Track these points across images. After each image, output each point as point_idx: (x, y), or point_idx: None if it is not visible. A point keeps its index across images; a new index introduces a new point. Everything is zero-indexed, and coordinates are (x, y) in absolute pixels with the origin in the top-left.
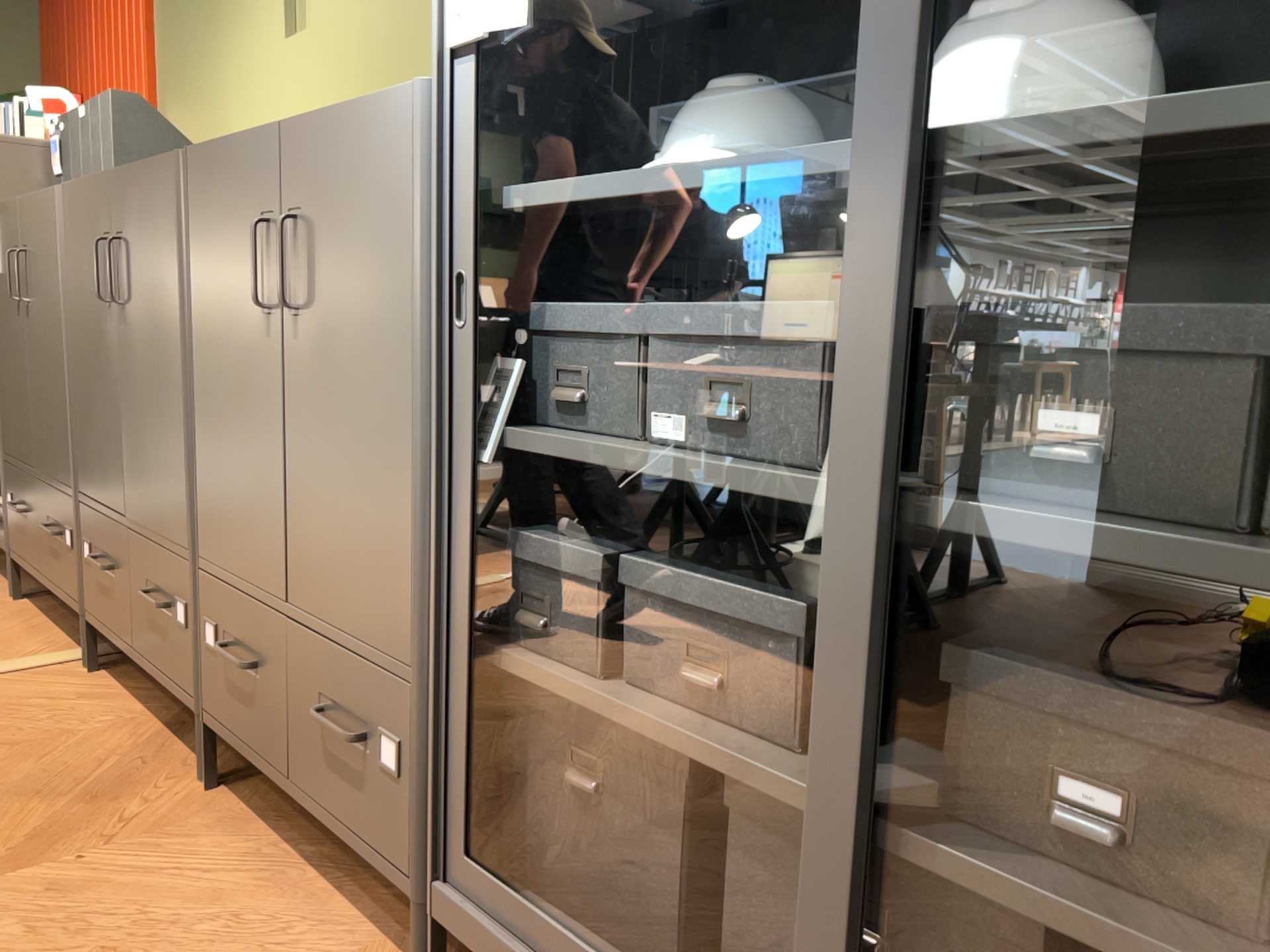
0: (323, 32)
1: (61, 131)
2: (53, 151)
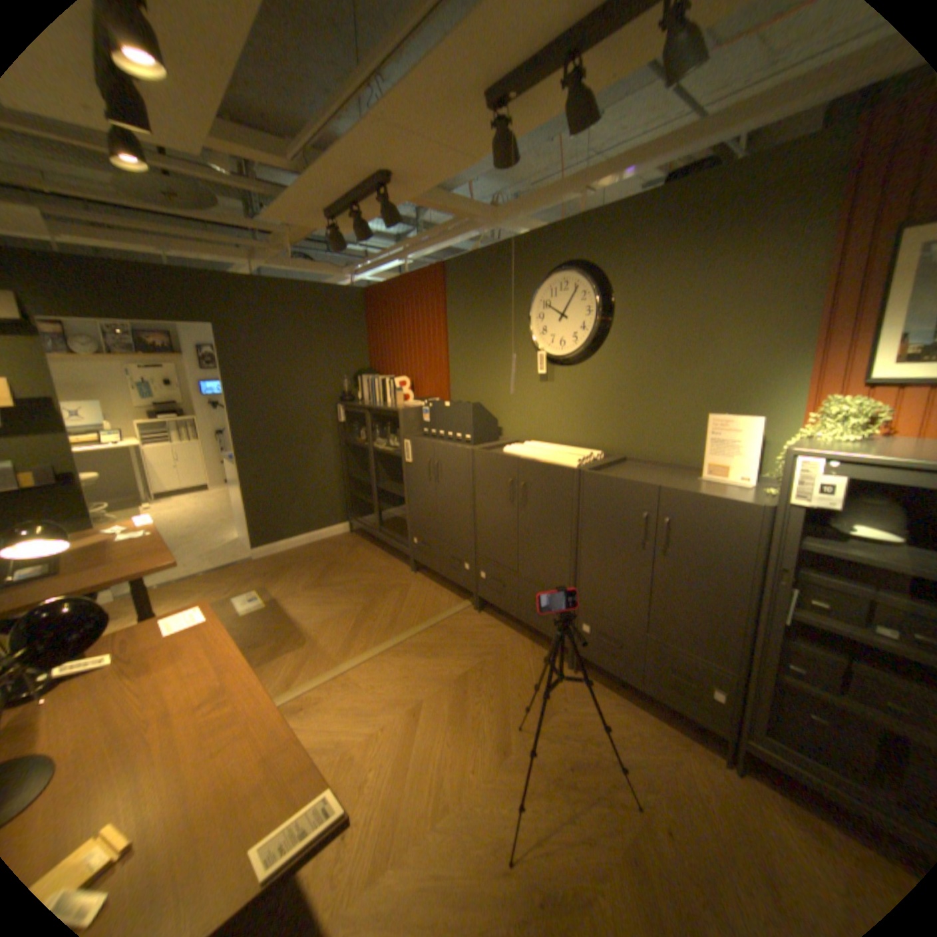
0: (565, 385)
1: (429, 406)
2: (422, 412)
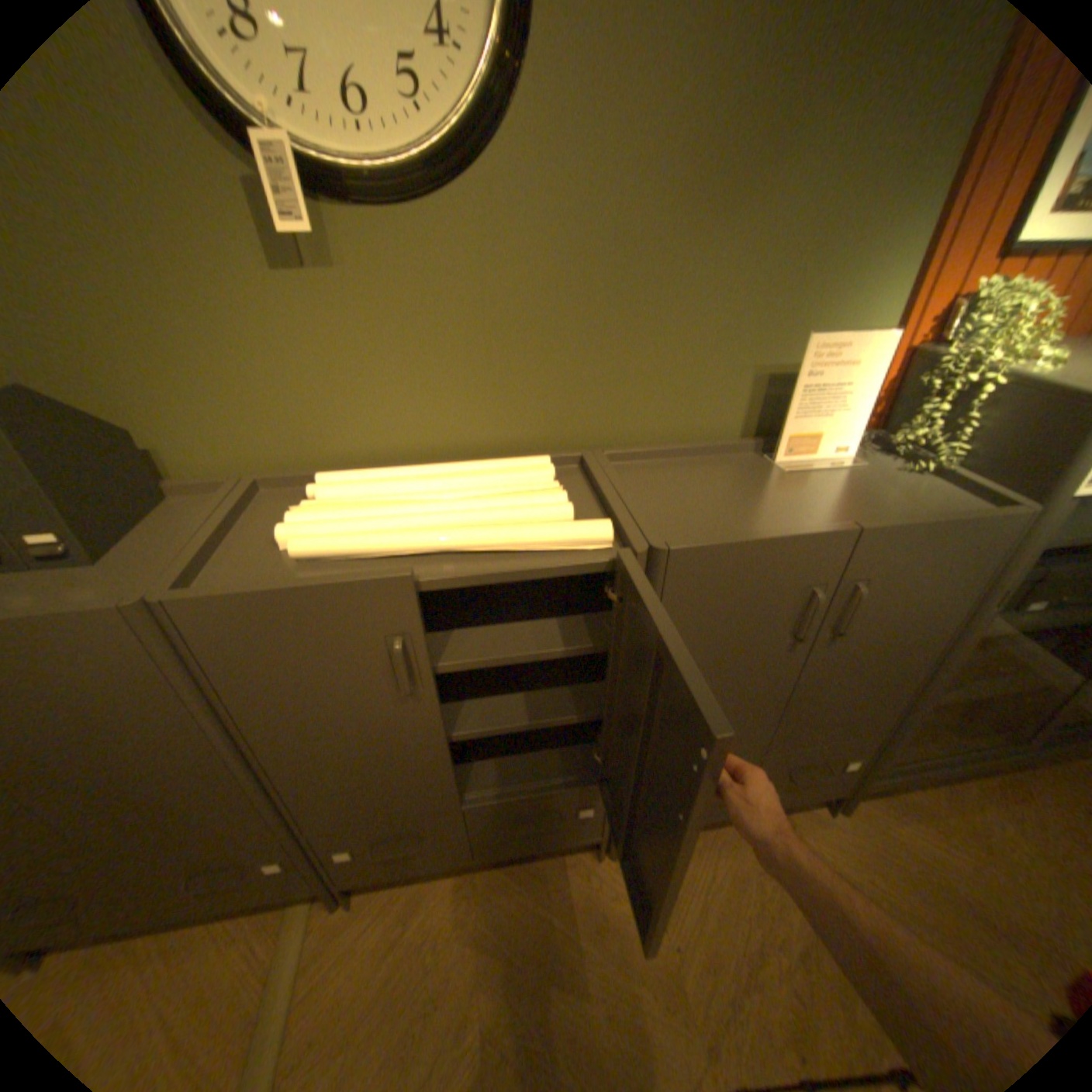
0: (382, 275)
1: None
2: None
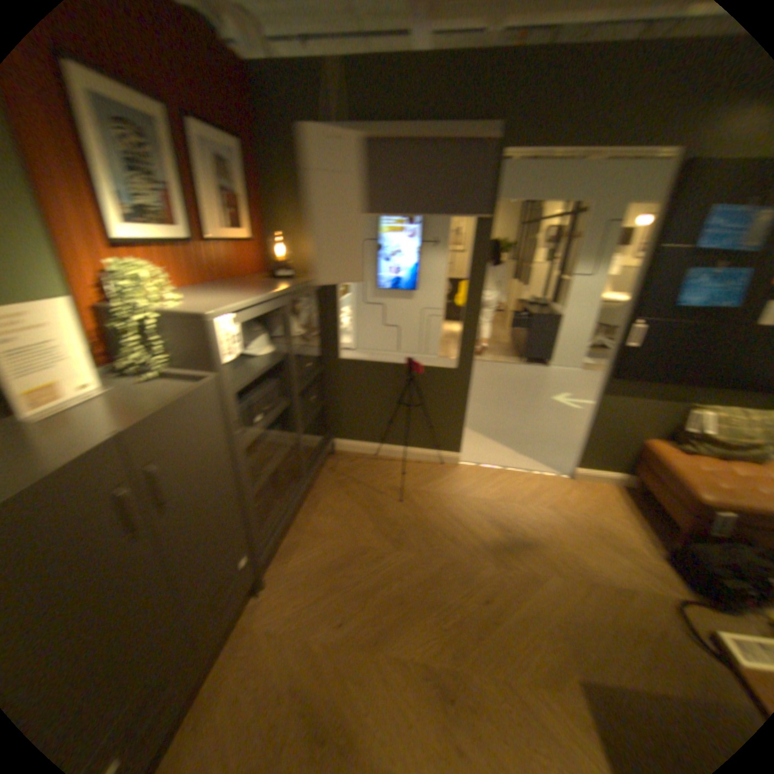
0: None
1: None
2: None
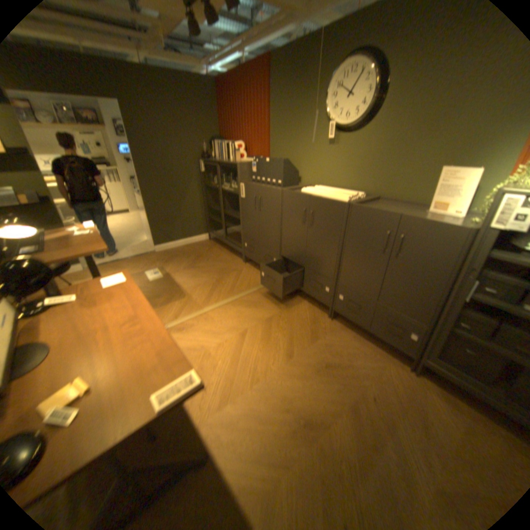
0: (345, 146)
1: (255, 160)
2: (251, 164)
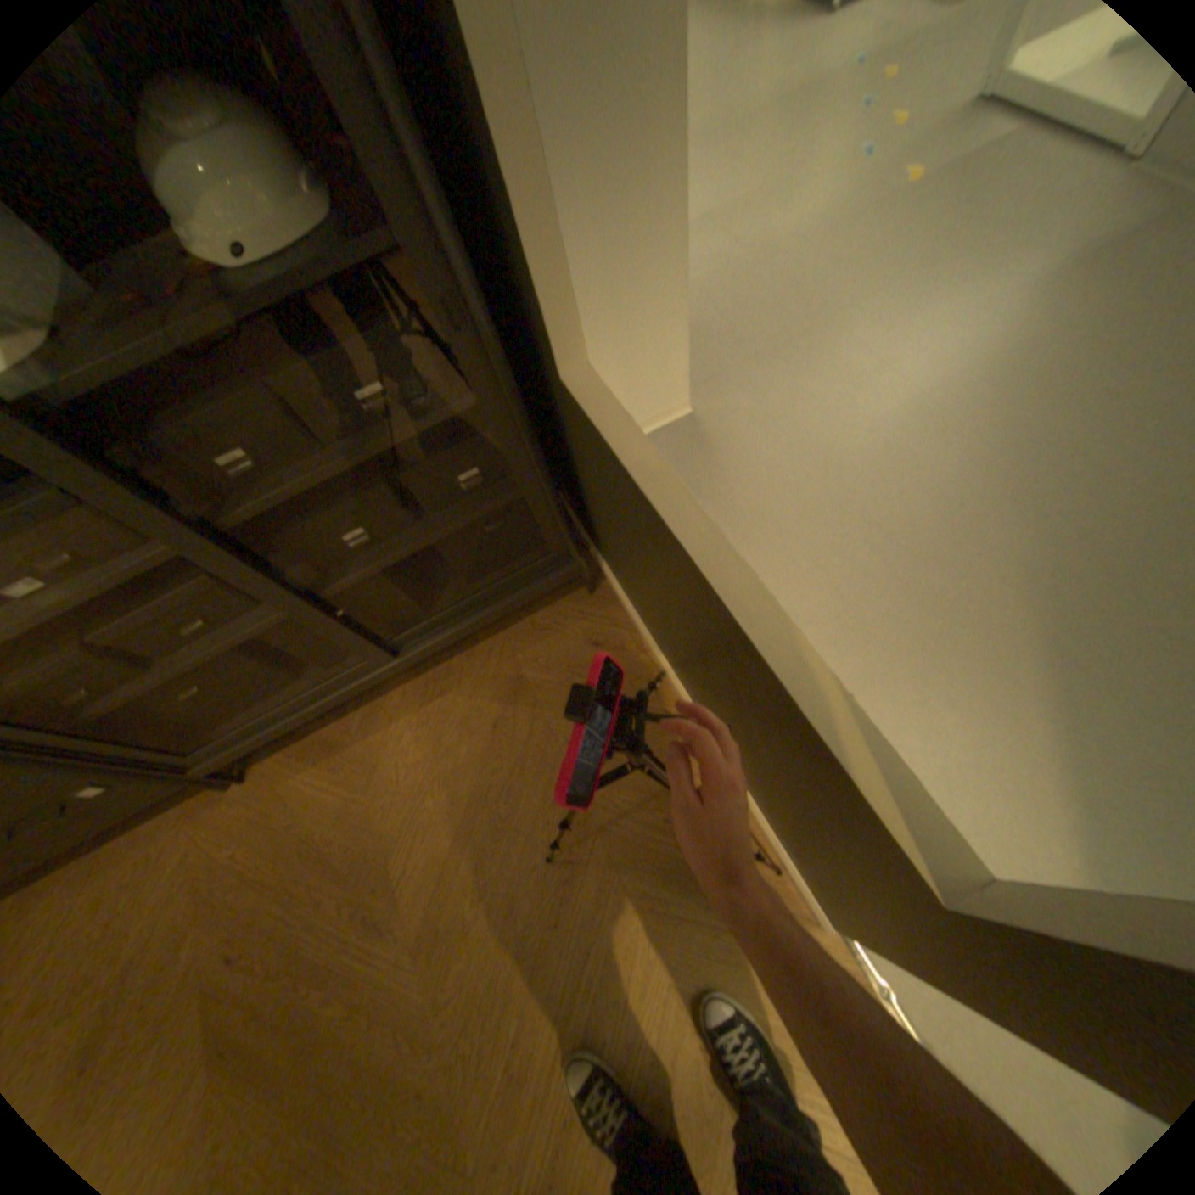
0: None
1: None
2: None
